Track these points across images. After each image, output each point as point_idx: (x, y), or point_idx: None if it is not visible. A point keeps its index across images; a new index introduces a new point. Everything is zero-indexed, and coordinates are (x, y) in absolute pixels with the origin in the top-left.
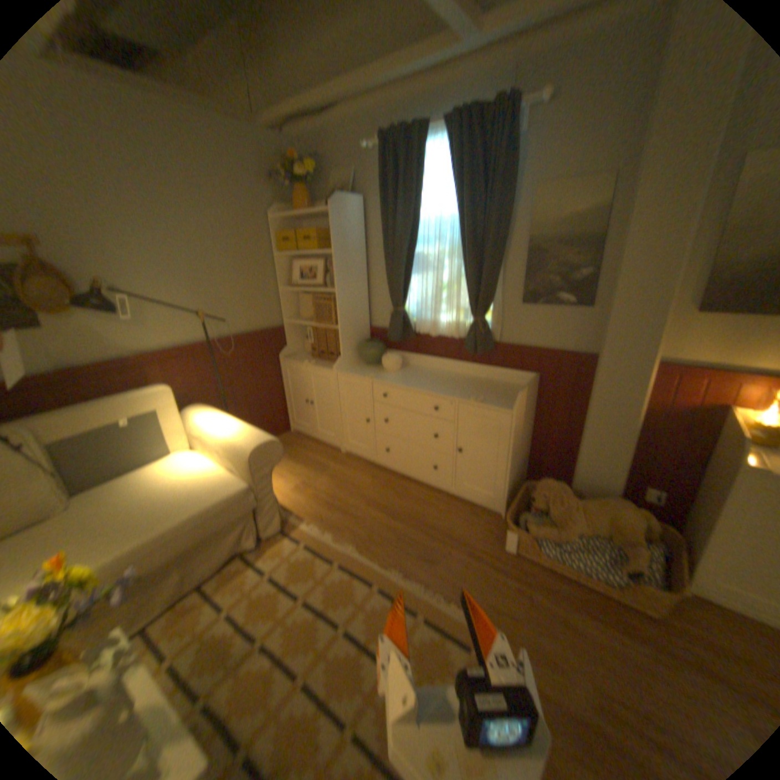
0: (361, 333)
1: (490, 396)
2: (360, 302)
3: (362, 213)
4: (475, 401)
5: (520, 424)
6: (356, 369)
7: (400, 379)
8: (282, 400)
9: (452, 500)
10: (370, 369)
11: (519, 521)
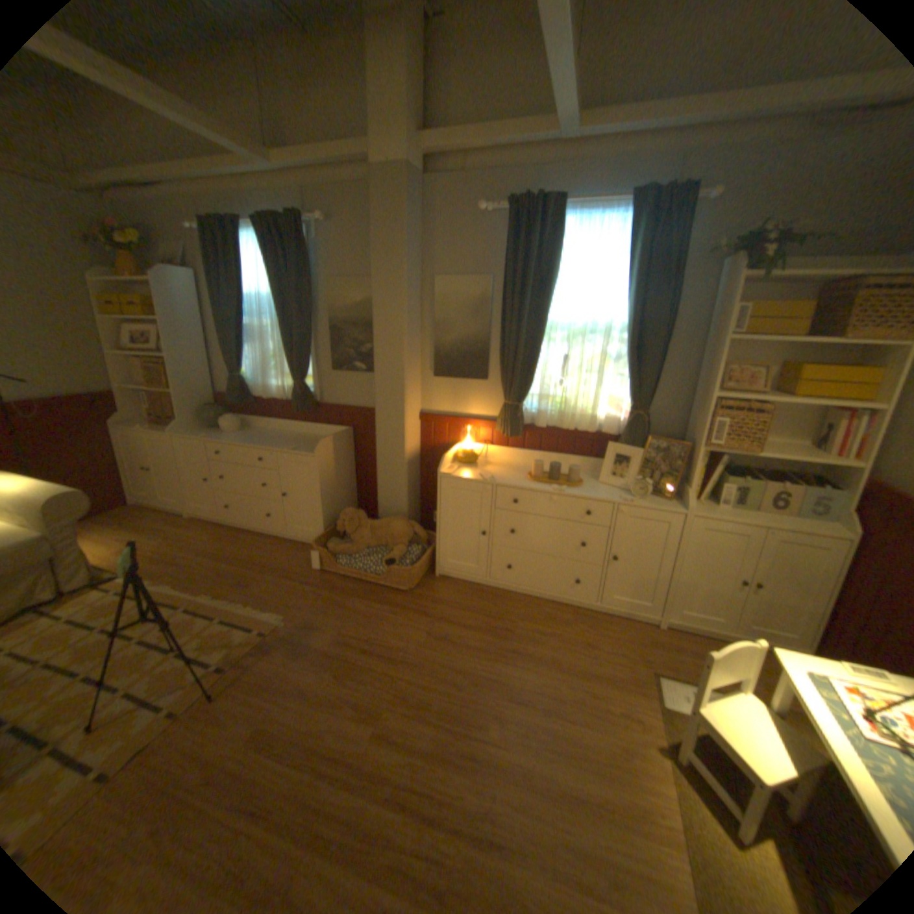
0: (201, 398)
1: (305, 447)
2: (196, 368)
3: (192, 285)
4: (287, 450)
5: (326, 467)
6: (193, 432)
7: (233, 438)
8: (112, 471)
9: (284, 544)
10: (208, 431)
11: (325, 545)
